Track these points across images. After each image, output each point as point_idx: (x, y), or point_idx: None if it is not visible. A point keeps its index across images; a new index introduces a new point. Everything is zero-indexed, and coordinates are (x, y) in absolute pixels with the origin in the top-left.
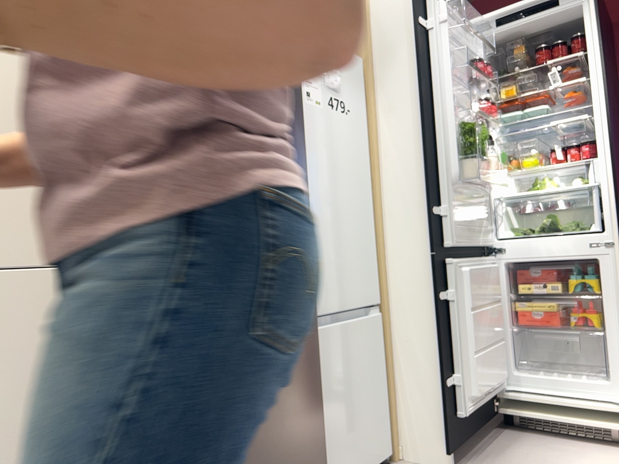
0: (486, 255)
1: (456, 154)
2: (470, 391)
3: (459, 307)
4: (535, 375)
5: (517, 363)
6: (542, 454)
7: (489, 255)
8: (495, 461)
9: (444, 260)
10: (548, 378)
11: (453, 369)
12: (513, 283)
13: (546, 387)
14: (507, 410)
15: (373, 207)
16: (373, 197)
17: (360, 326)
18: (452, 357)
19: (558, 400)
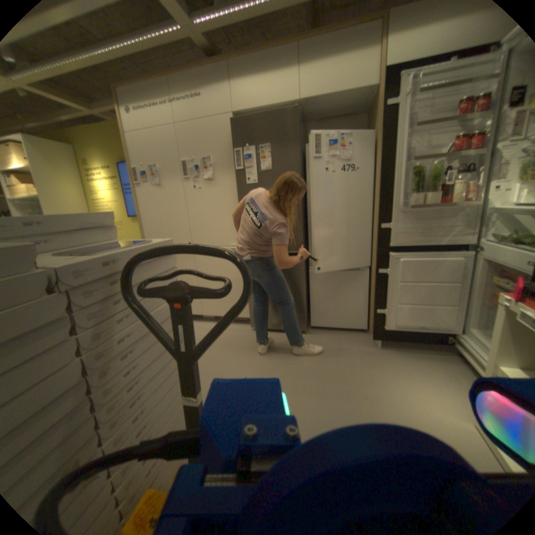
0: (471, 249)
1: (407, 190)
2: (393, 320)
3: (390, 279)
4: (485, 338)
5: (482, 326)
6: (437, 372)
7: (477, 249)
8: (404, 358)
9: (387, 252)
10: (484, 343)
11: (384, 306)
12: (493, 274)
13: (479, 347)
14: (457, 347)
15: (373, 217)
16: (373, 211)
17: (347, 274)
18: (384, 301)
19: (476, 357)
